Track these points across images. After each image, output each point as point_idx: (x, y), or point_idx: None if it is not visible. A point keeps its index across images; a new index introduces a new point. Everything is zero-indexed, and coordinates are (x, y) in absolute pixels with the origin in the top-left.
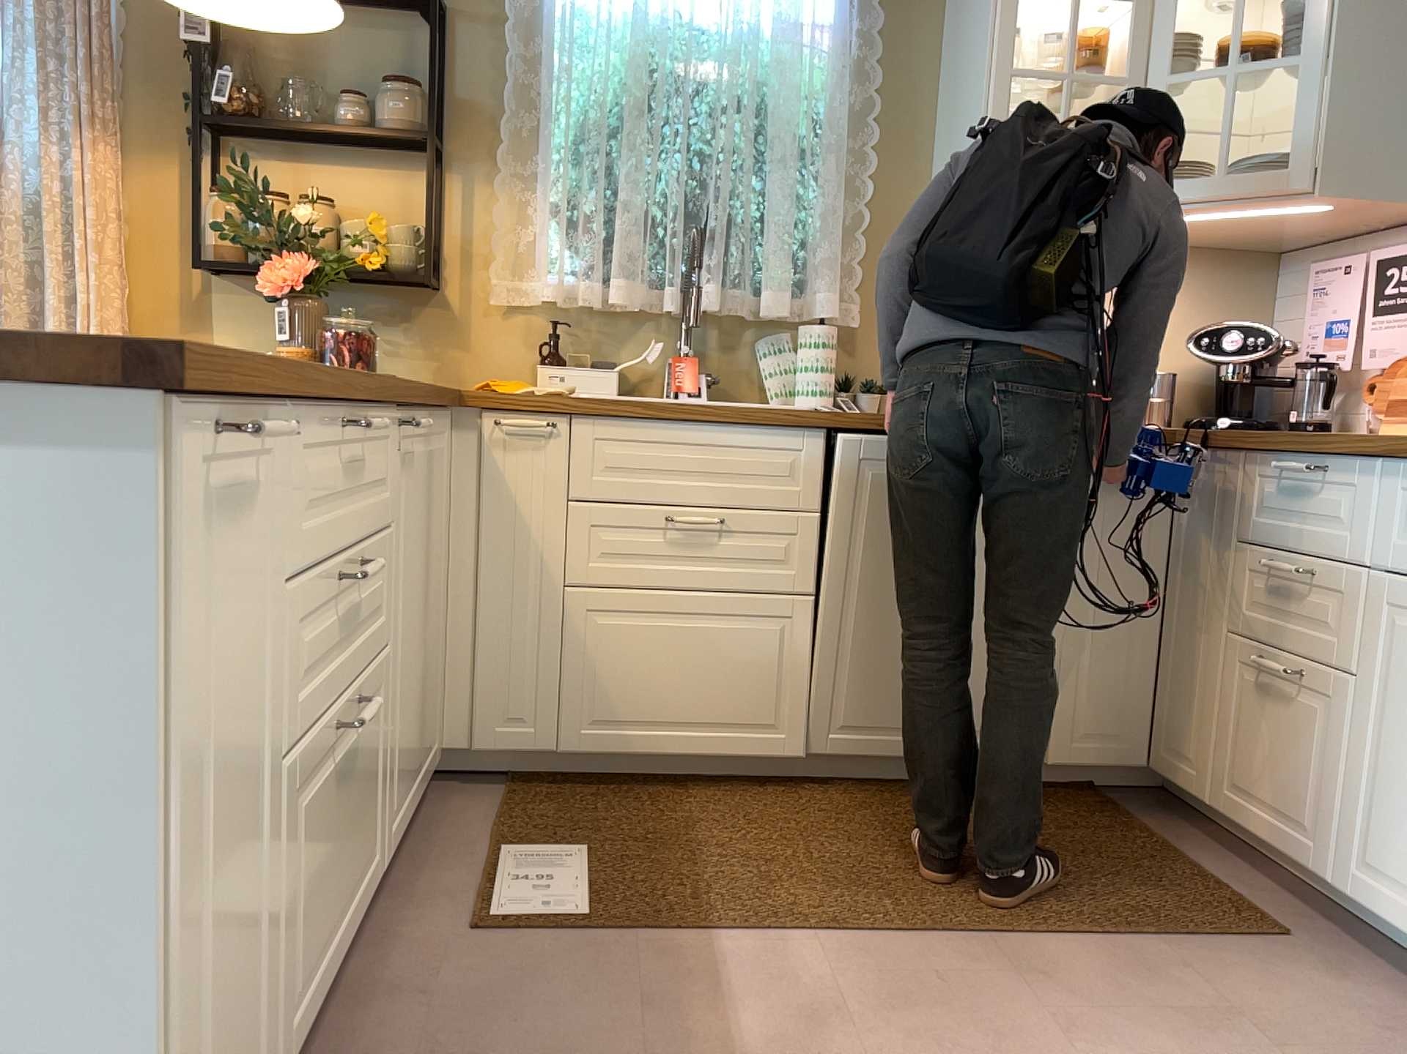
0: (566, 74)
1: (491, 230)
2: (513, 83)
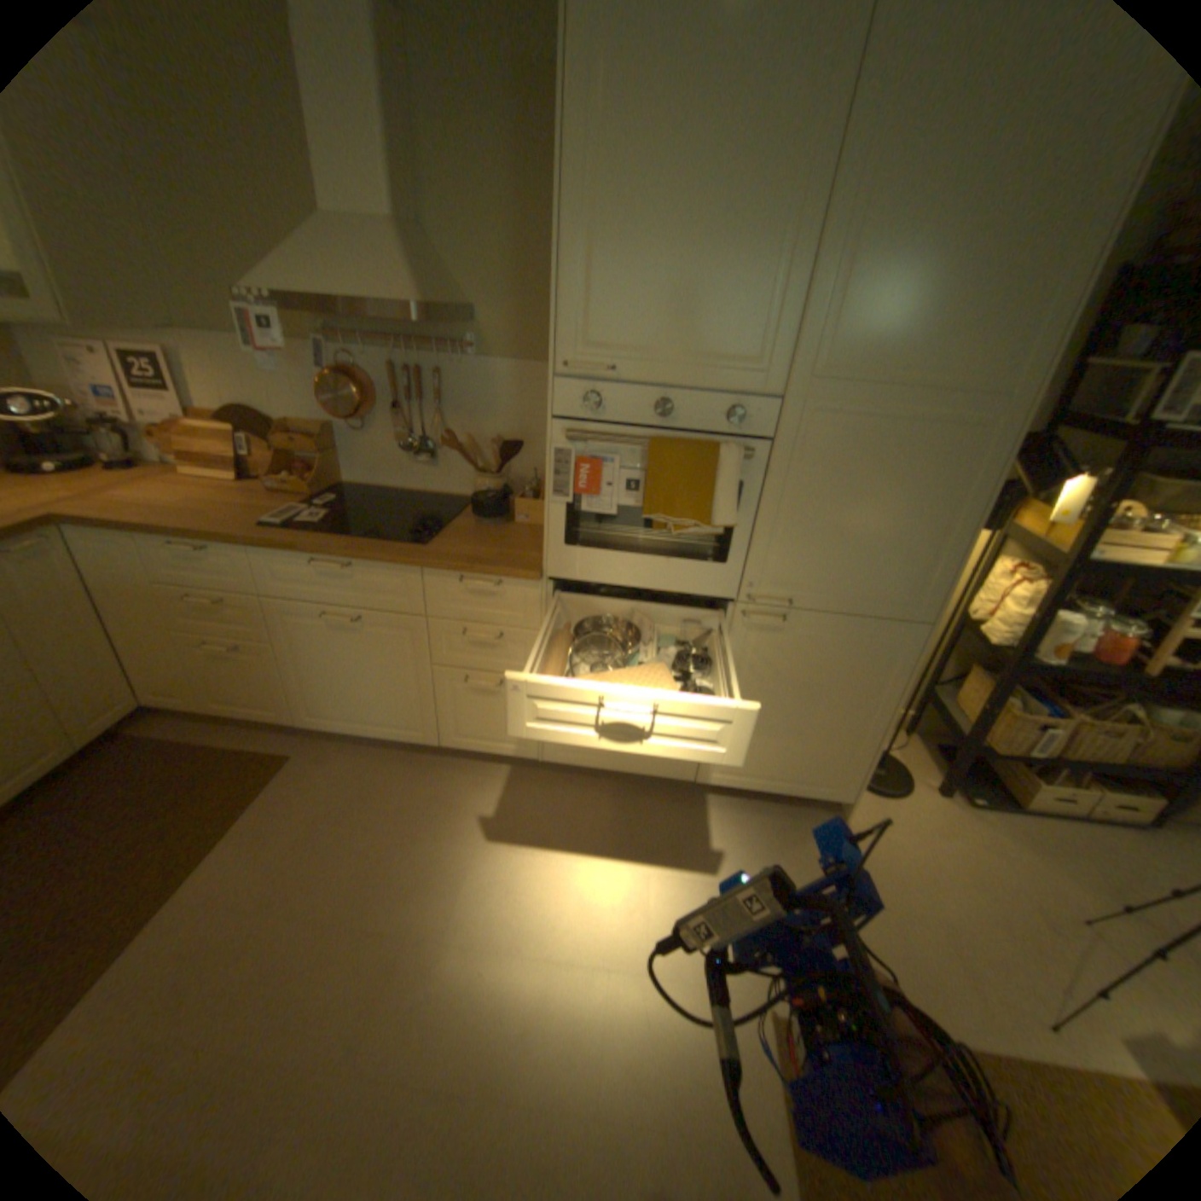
0: None
1: None
2: None
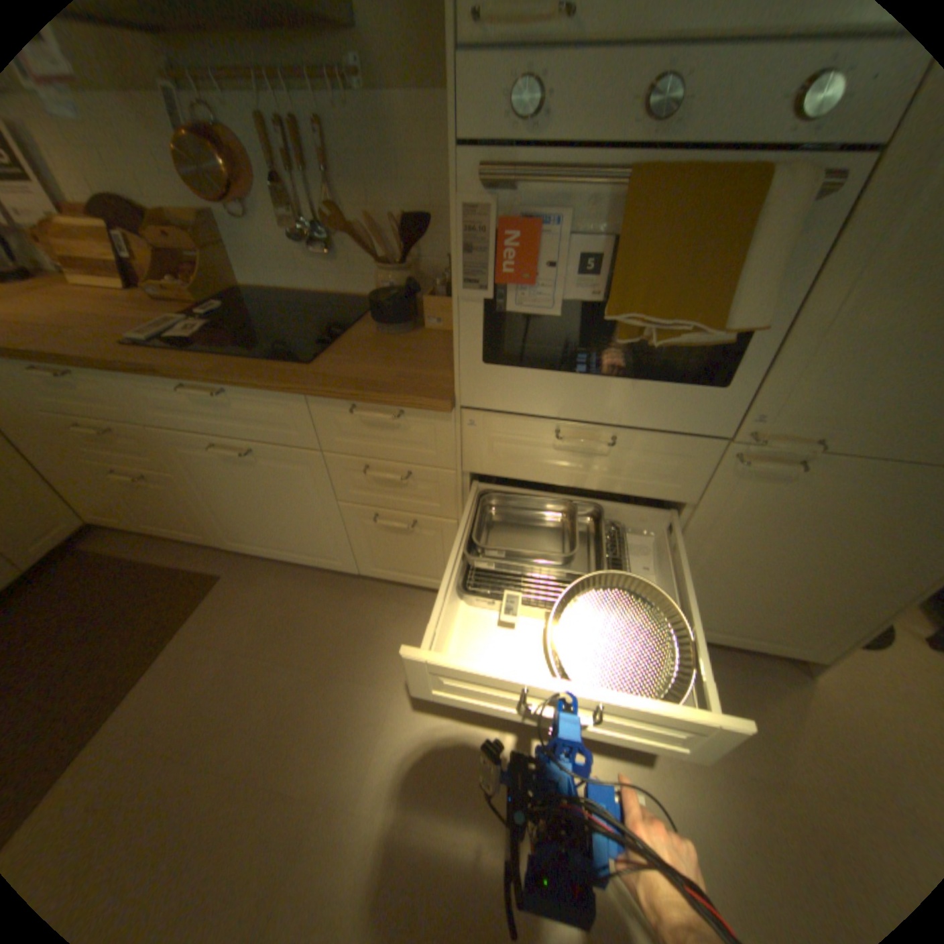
0: None
1: None
2: None
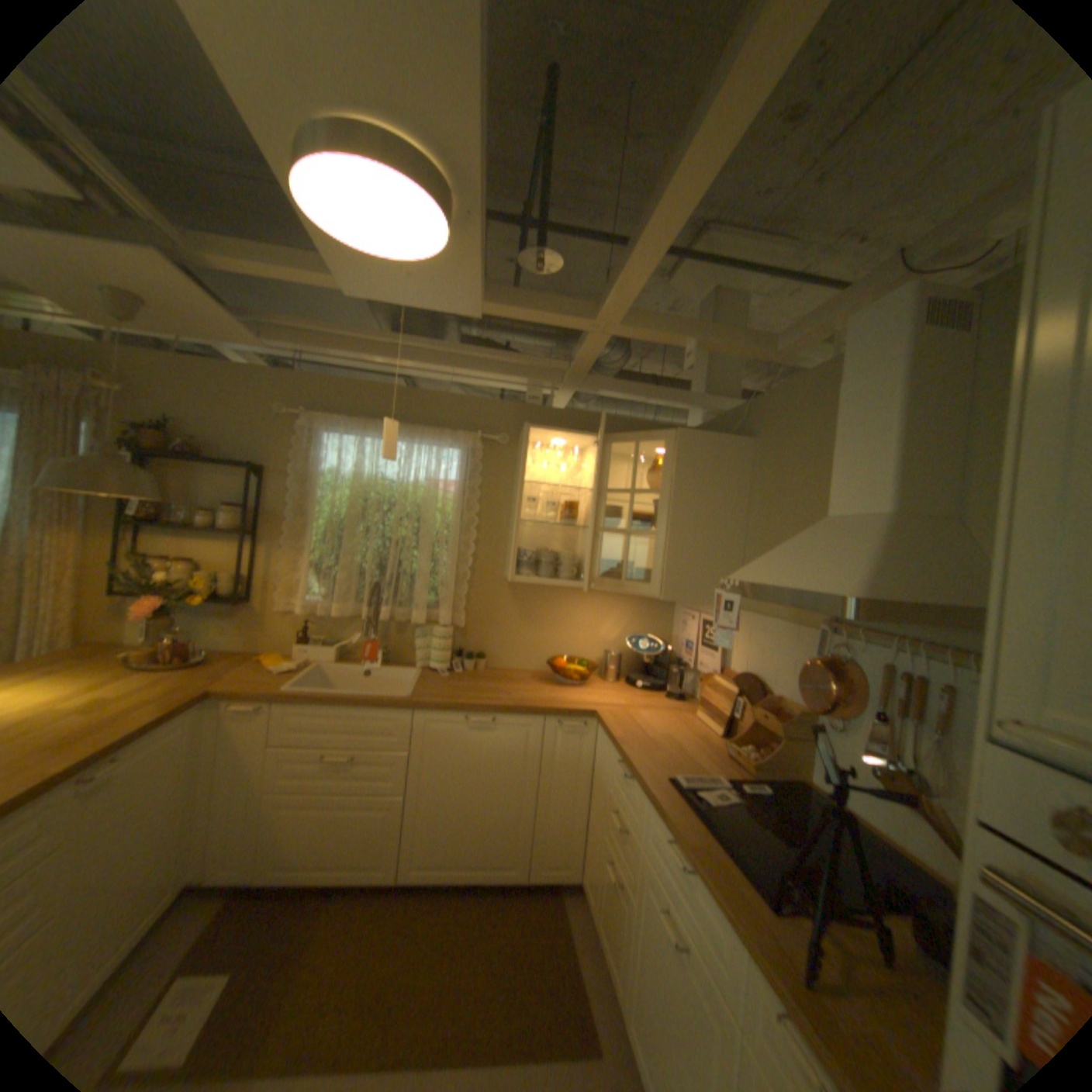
0: (317, 504)
1: (279, 574)
2: (293, 504)
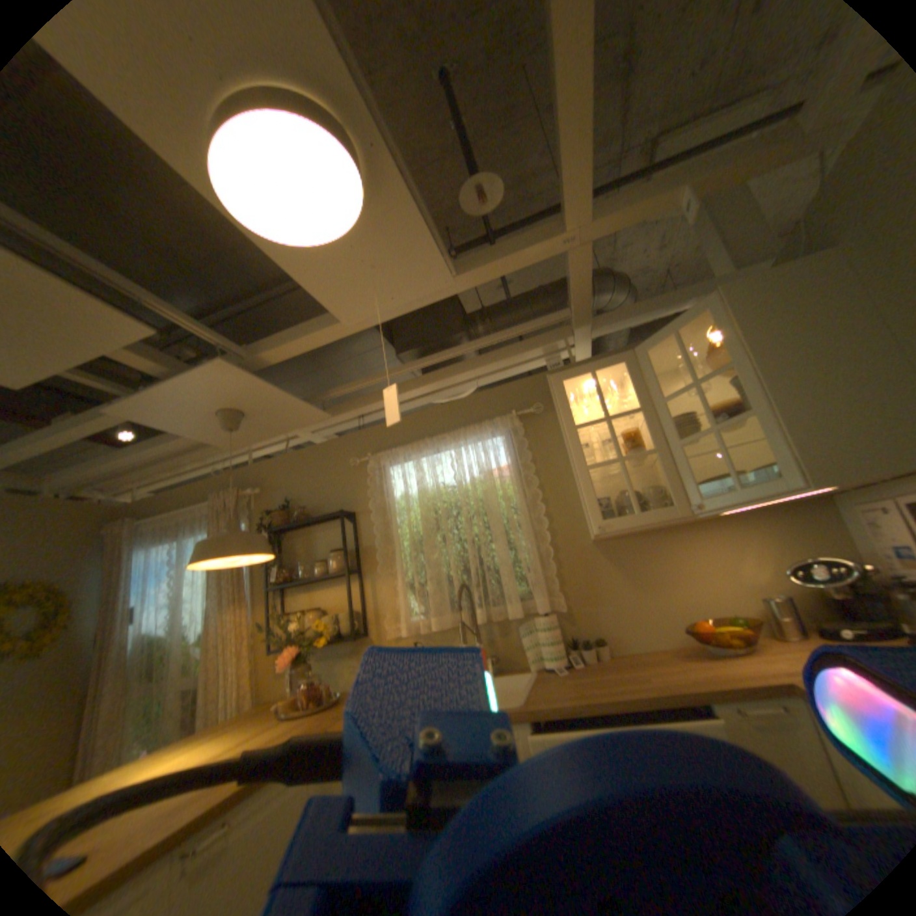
0: (396, 527)
1: (384, 602)
2: (380, 535)
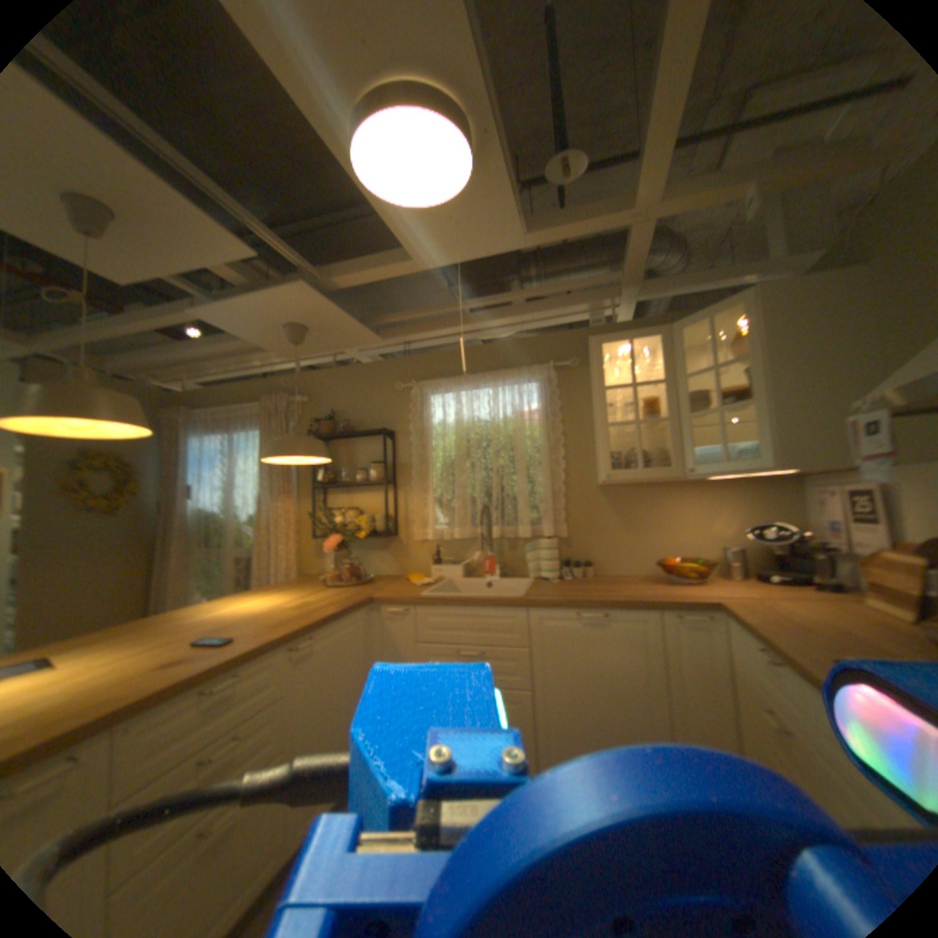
0: (432, 450)
1: (414, 511)
2: (417, 454)
